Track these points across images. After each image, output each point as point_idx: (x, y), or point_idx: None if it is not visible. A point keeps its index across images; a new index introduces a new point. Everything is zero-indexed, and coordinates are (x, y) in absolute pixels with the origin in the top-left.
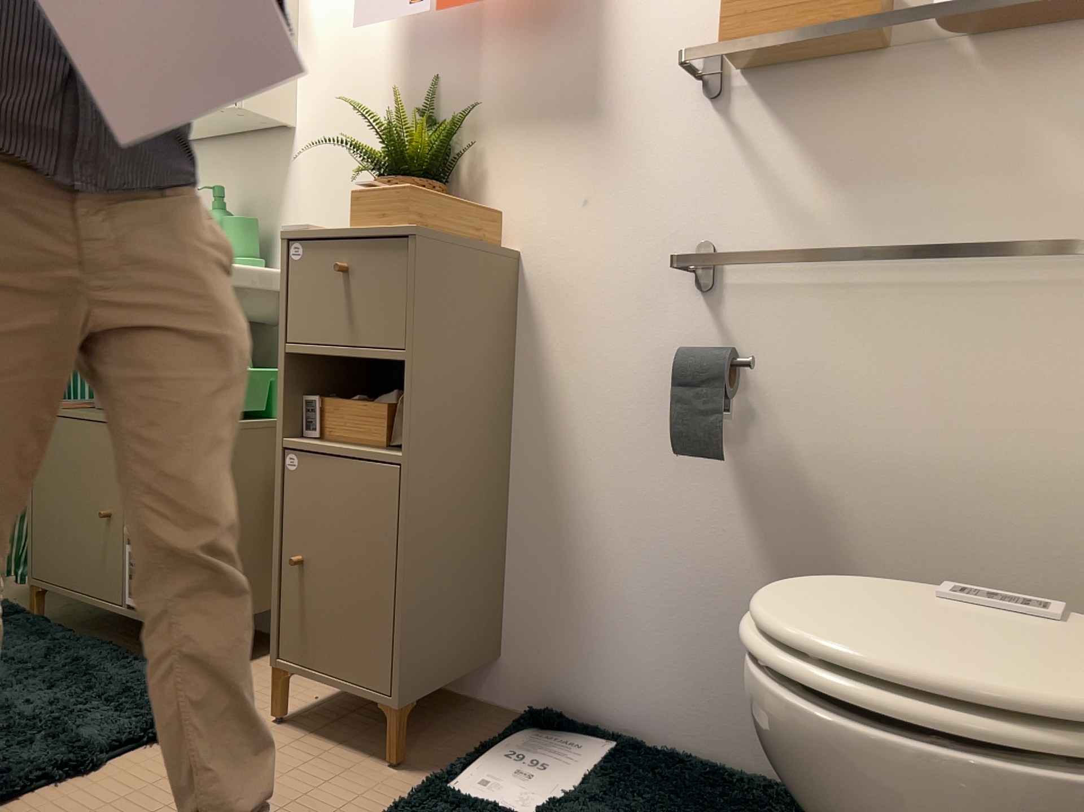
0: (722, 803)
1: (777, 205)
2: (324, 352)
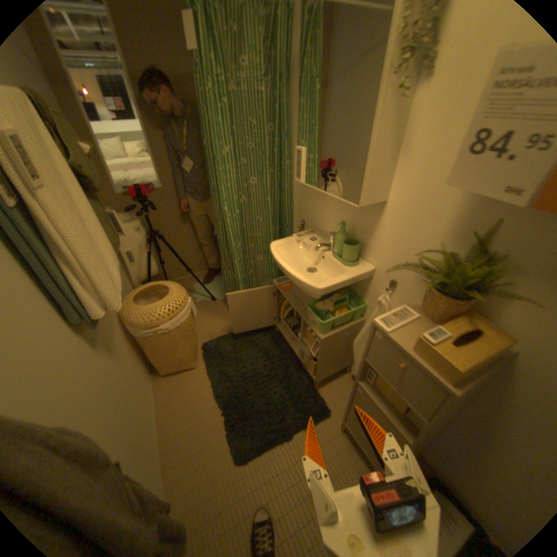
0: None
1: None
2: (385, 379)
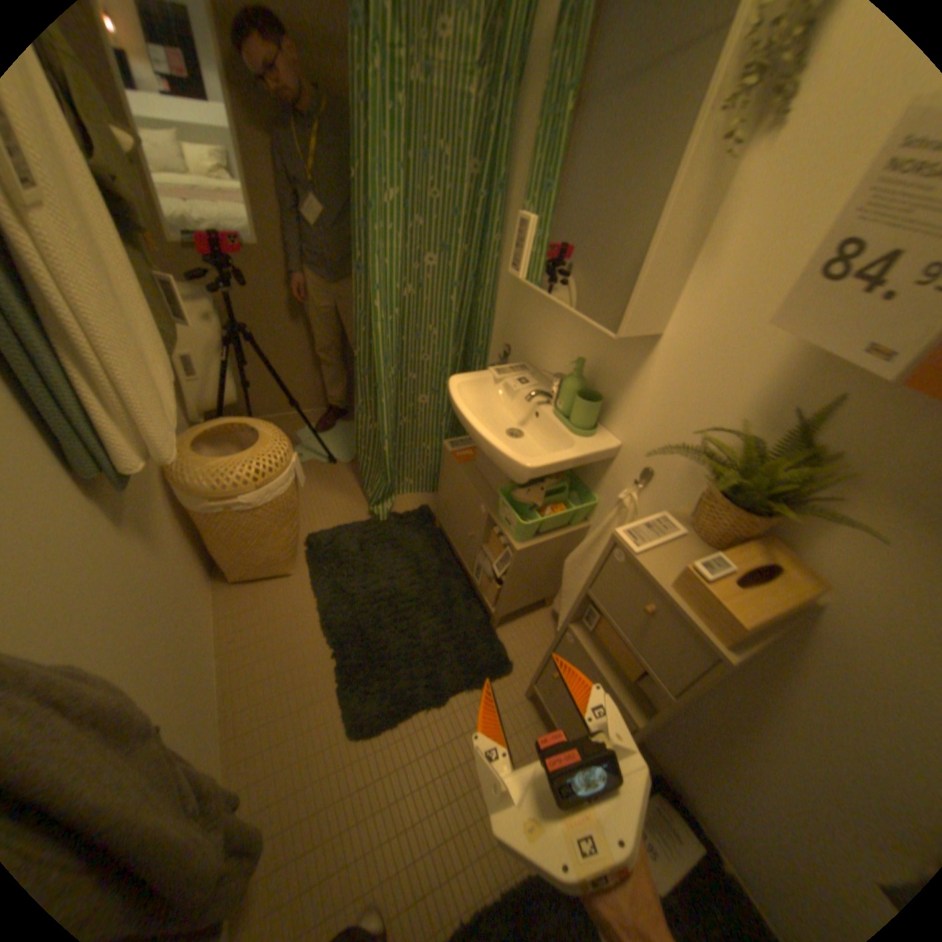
0: None
1: None
2: (616, 626)
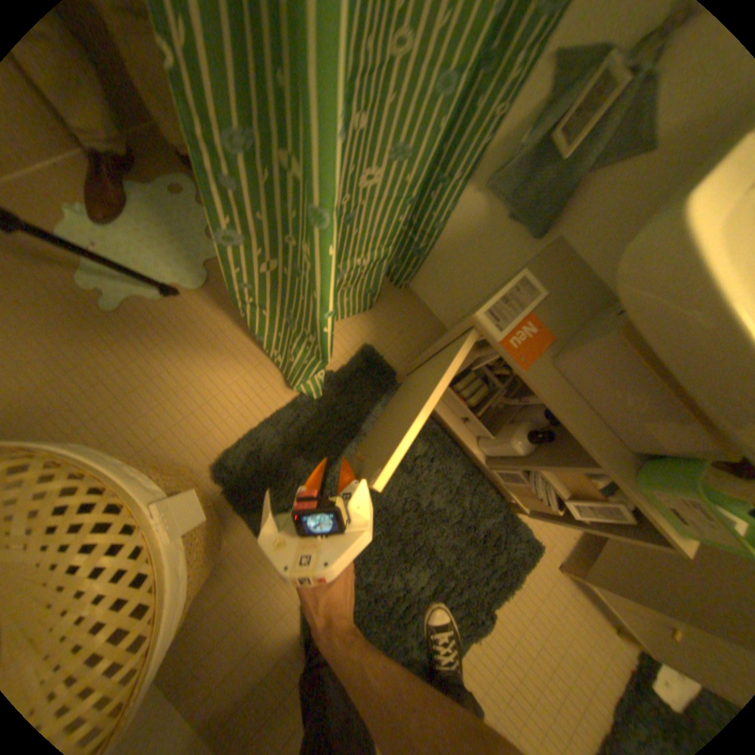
0: None
1: None
2: None
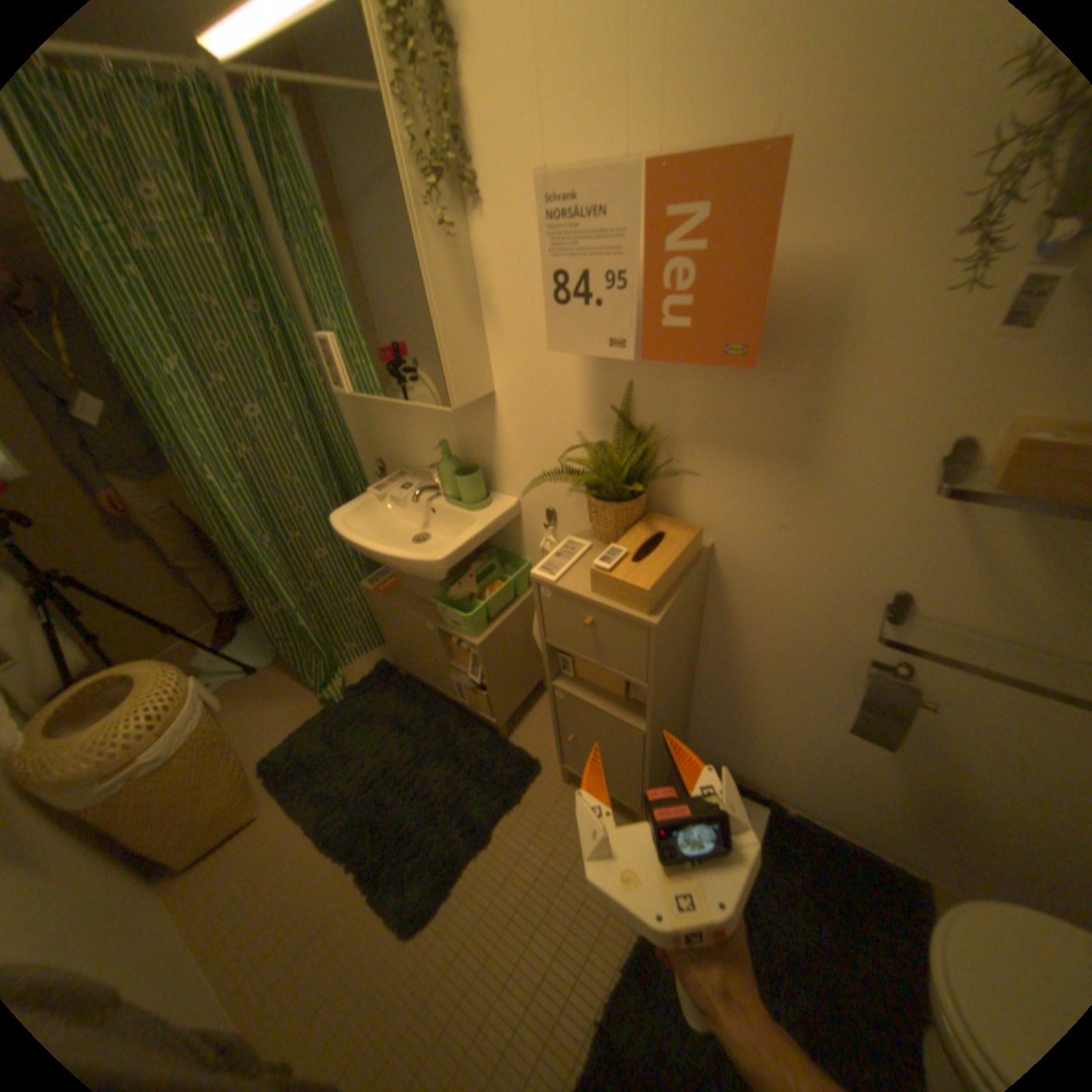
0: (850, 887)
1: (996, 587)
2: (580, 657)
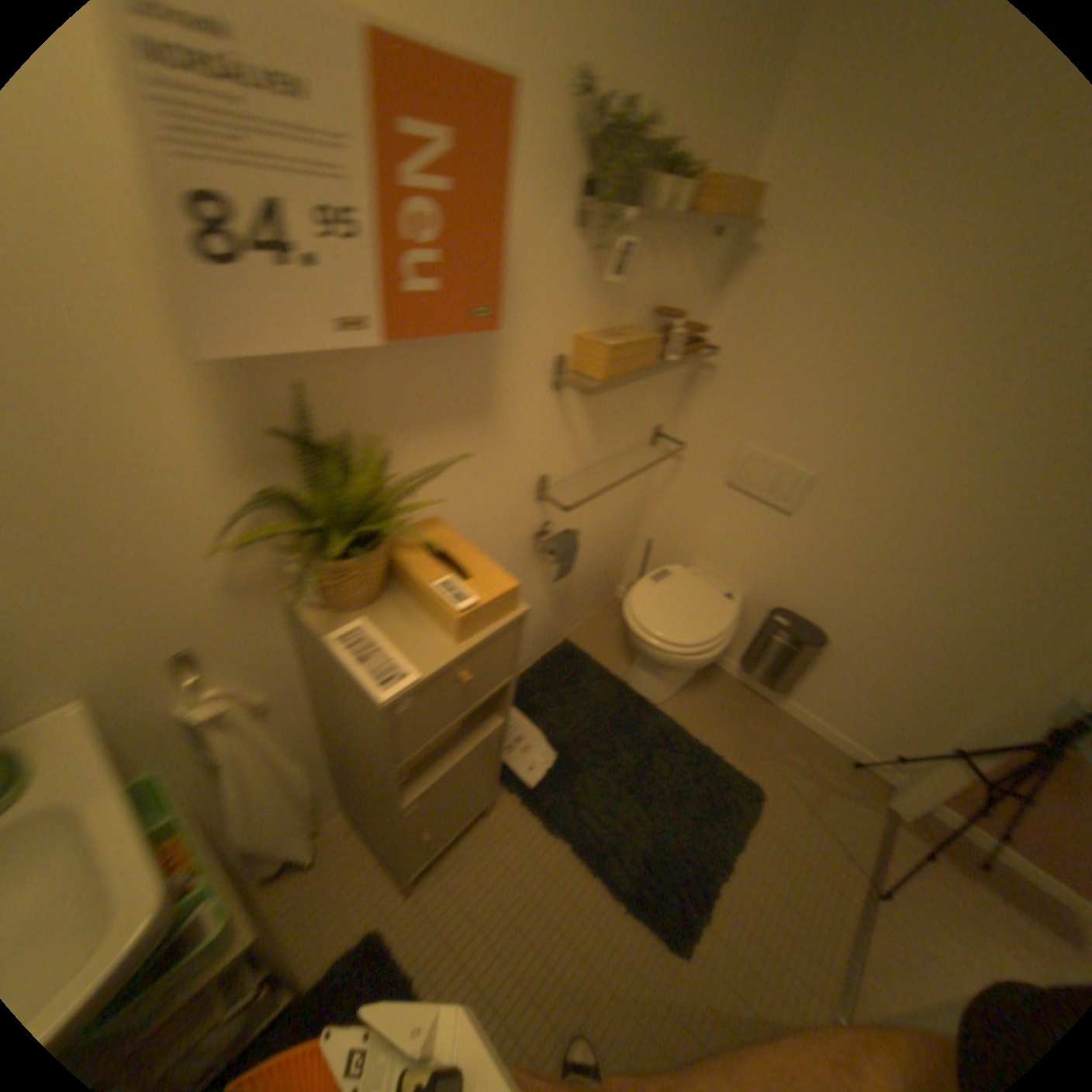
0: (562, 679)
1: (574, 446)
2: (444, 731)
